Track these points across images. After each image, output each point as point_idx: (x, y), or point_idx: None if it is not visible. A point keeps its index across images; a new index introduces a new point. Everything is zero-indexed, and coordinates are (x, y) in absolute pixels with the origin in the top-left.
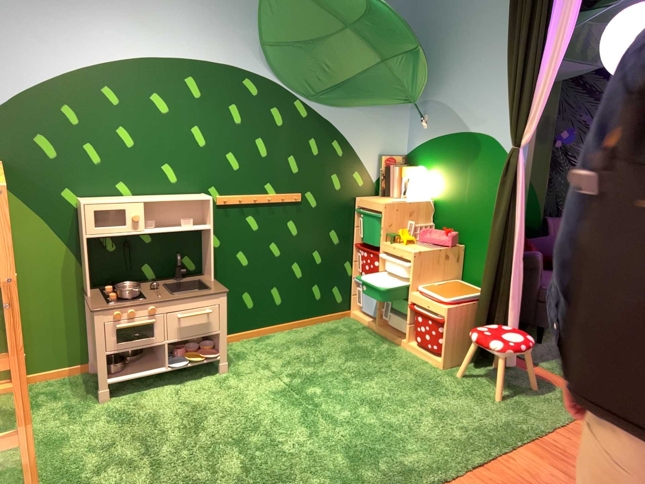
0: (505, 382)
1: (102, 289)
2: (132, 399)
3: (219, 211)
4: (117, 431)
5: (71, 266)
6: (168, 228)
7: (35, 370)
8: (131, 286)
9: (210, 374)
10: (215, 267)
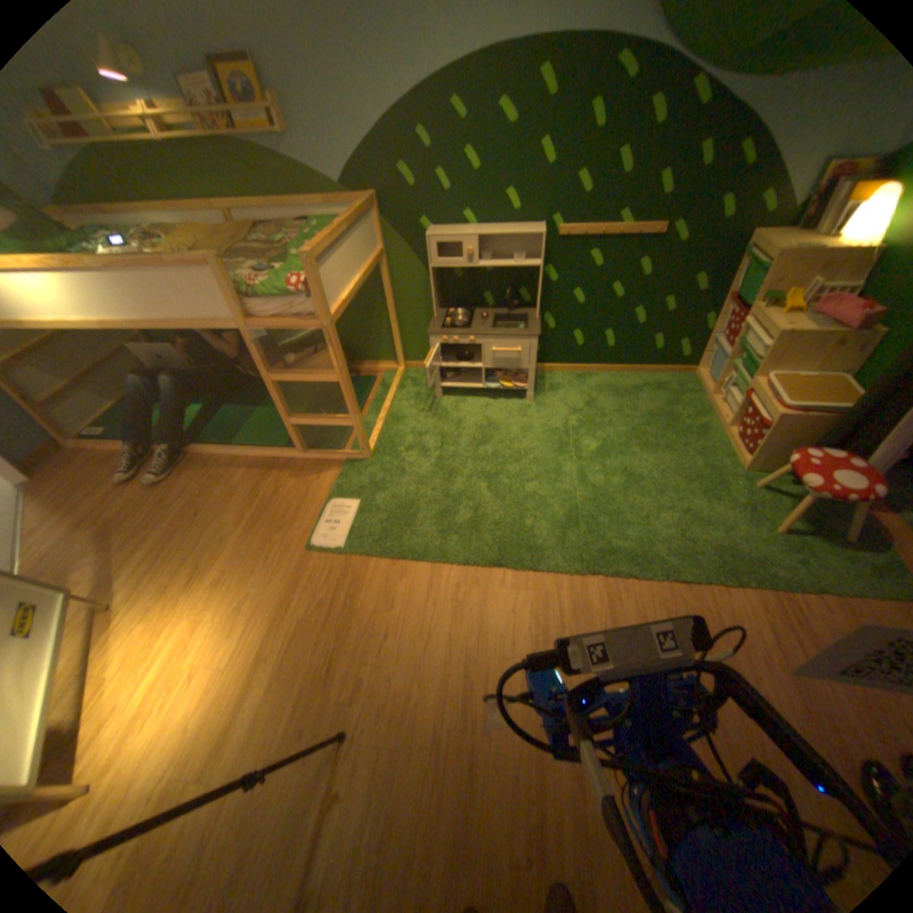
0: (817, 522)
1: (445, 312)
2: (451, 404)
3: (558, 244)
4: (428, 427)
5: (424, 288)
6: (500, 261)
7: (406, 362)
8: (467, 312)
9: (515, 401)
10: (547, 303)
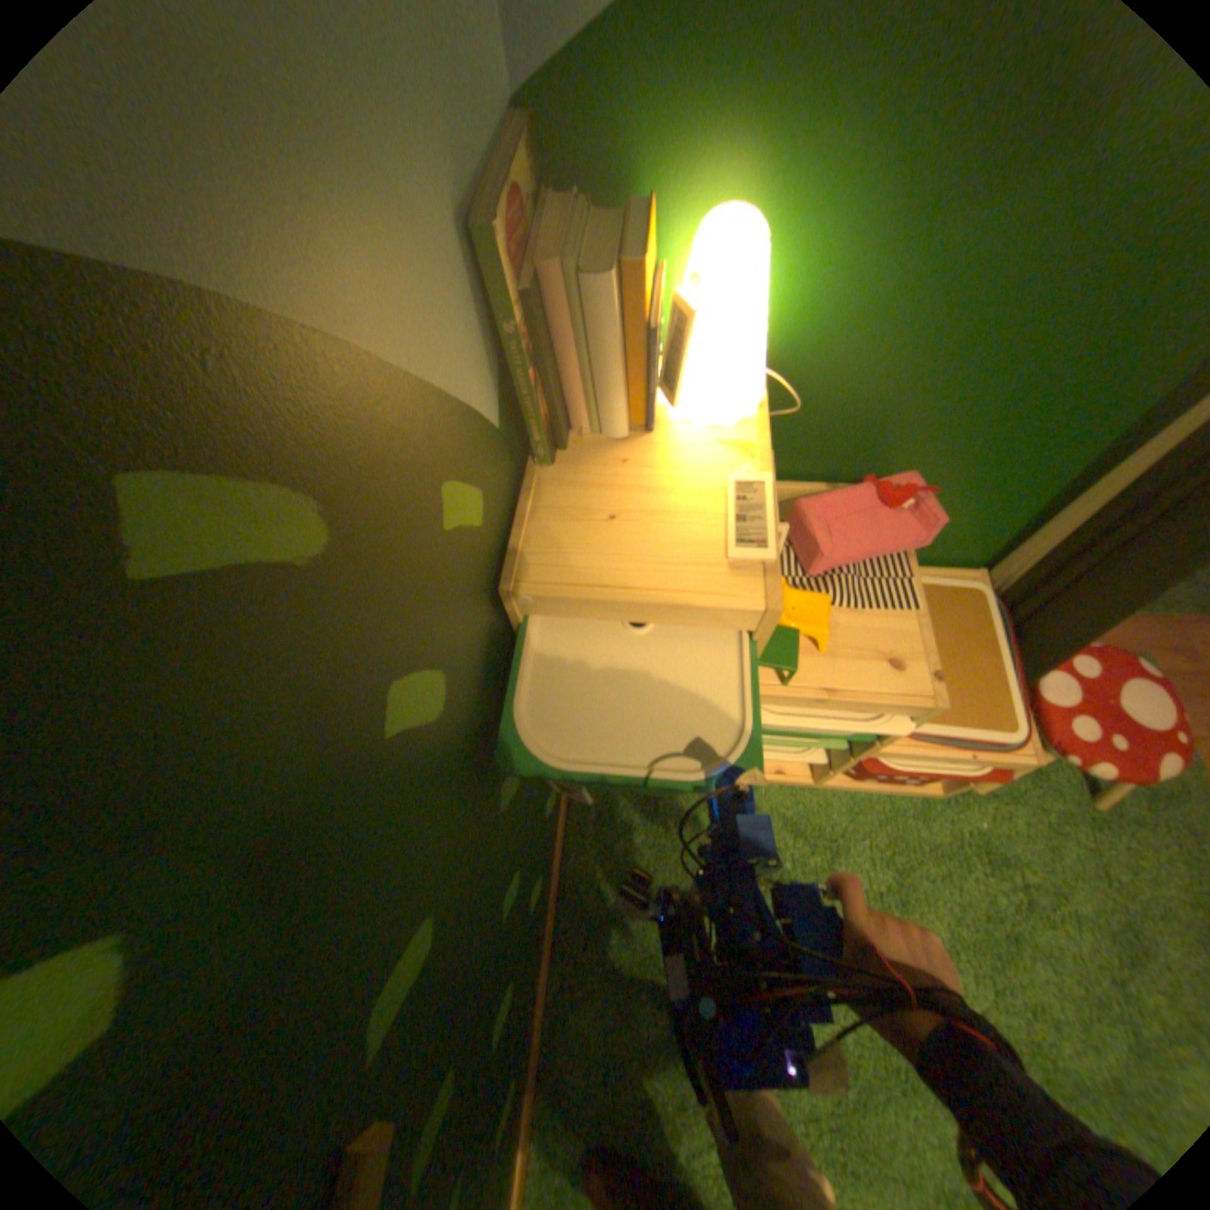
0: None
1: None
2: None
3: None
4: None
5: None
6: None
7: None
8: None
9: None
10: None
